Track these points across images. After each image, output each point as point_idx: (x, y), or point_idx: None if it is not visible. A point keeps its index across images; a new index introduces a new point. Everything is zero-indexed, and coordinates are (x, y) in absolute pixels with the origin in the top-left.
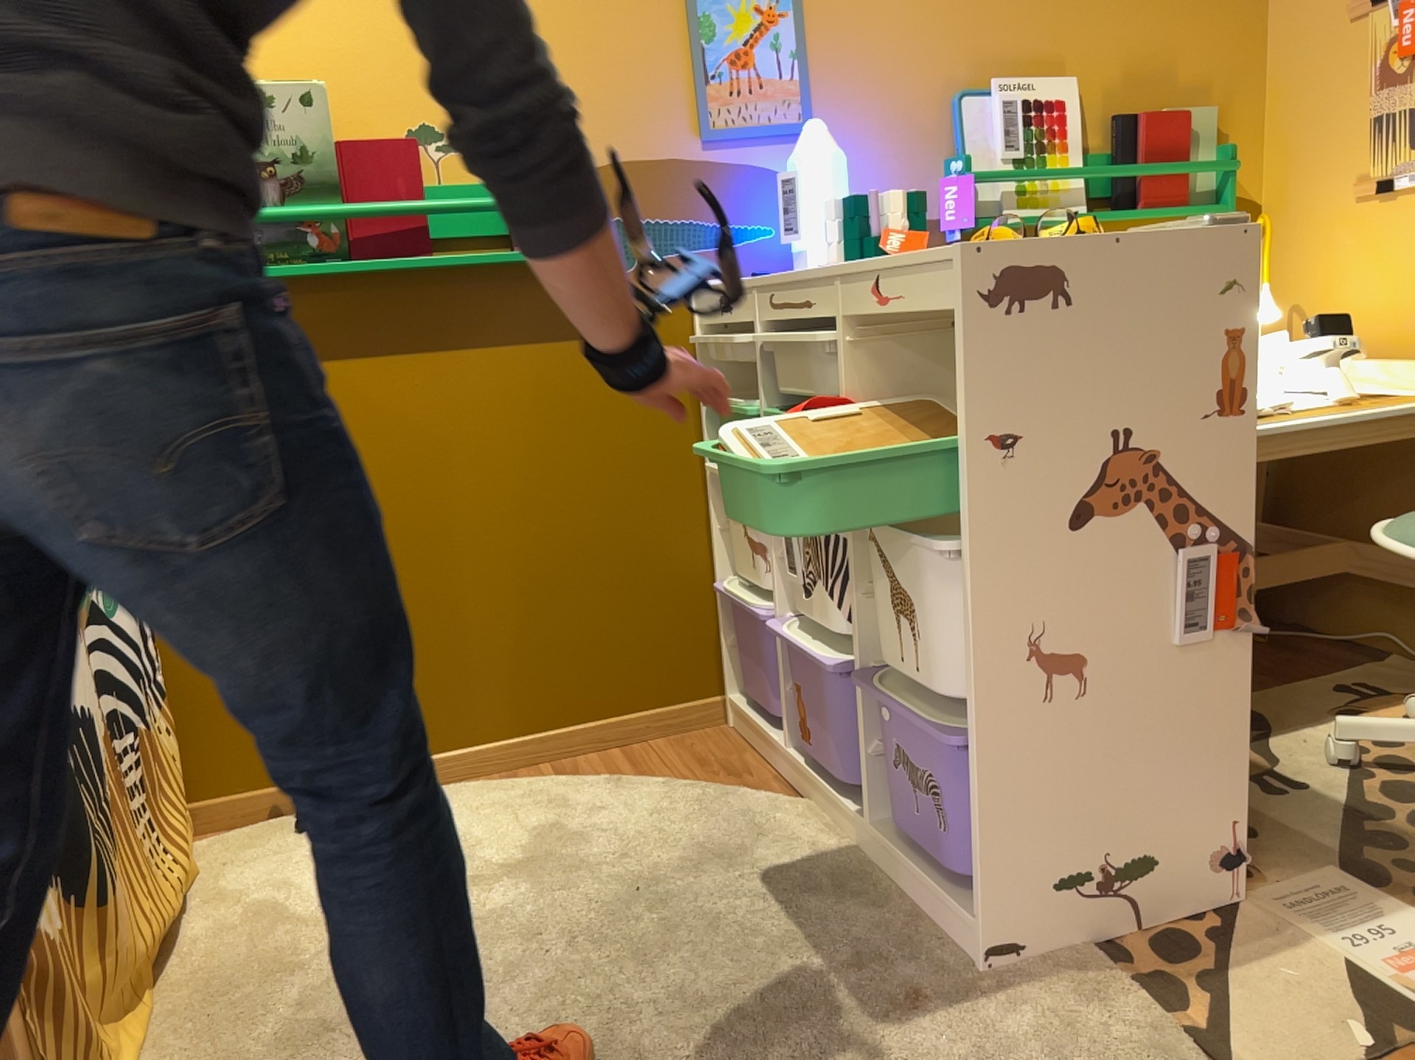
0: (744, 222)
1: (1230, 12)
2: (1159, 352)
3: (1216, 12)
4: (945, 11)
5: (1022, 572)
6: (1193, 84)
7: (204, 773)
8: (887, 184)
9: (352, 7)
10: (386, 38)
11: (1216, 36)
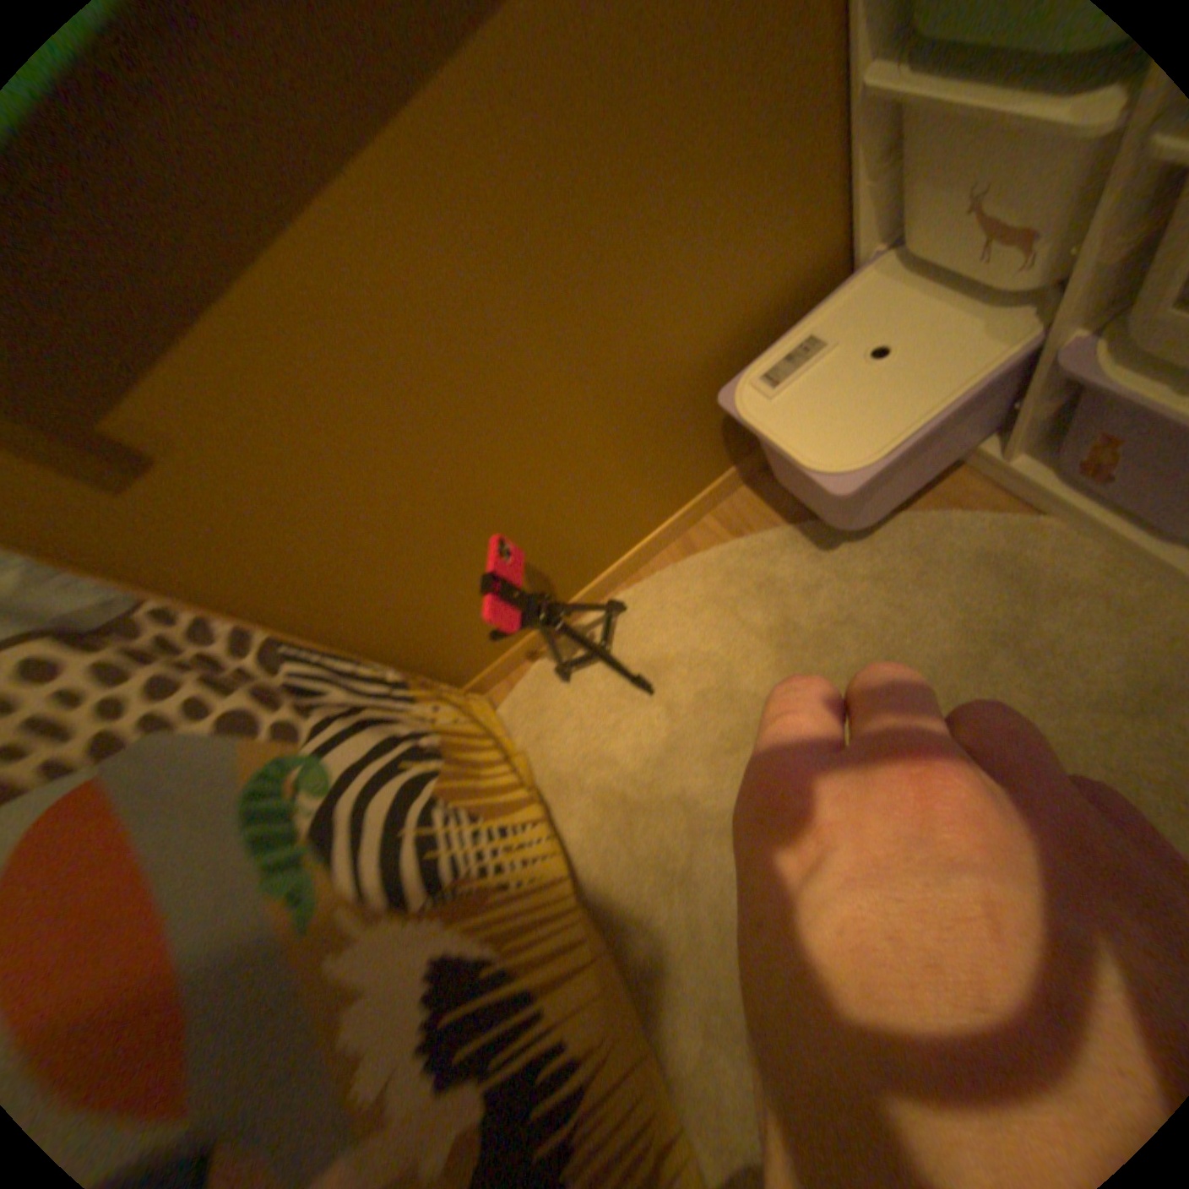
0: None
1: None
2: None
3: None
4: None
5: None
6: None
7: (466, 669)
8: None
9: None
10: None
11: None
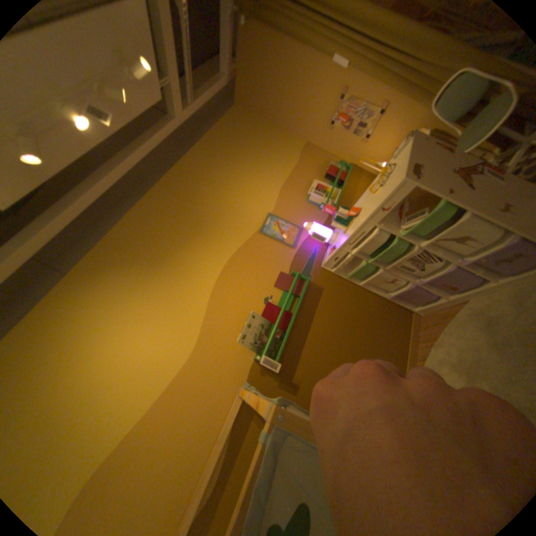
0: (313, 249)
1: (314, 150)
2: (438, 154)
3: (313, 152)
4: (291, 193)
5: (484, 201)
6: (324, 161)
7: None
8: (315, 221)
9: (234, 298)
10: (243, 295)
11: (317, 154)
